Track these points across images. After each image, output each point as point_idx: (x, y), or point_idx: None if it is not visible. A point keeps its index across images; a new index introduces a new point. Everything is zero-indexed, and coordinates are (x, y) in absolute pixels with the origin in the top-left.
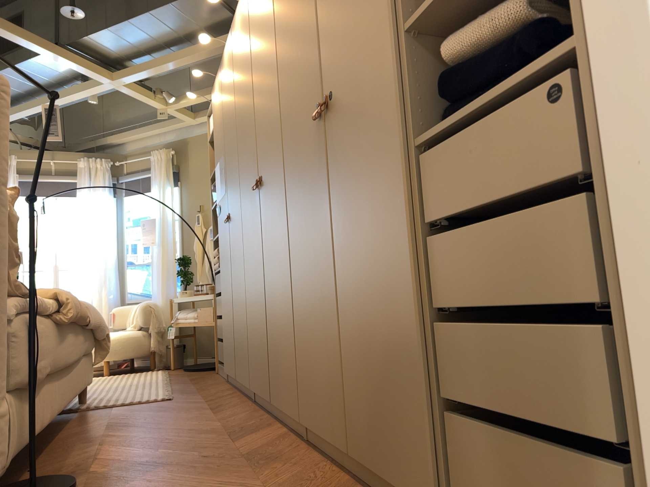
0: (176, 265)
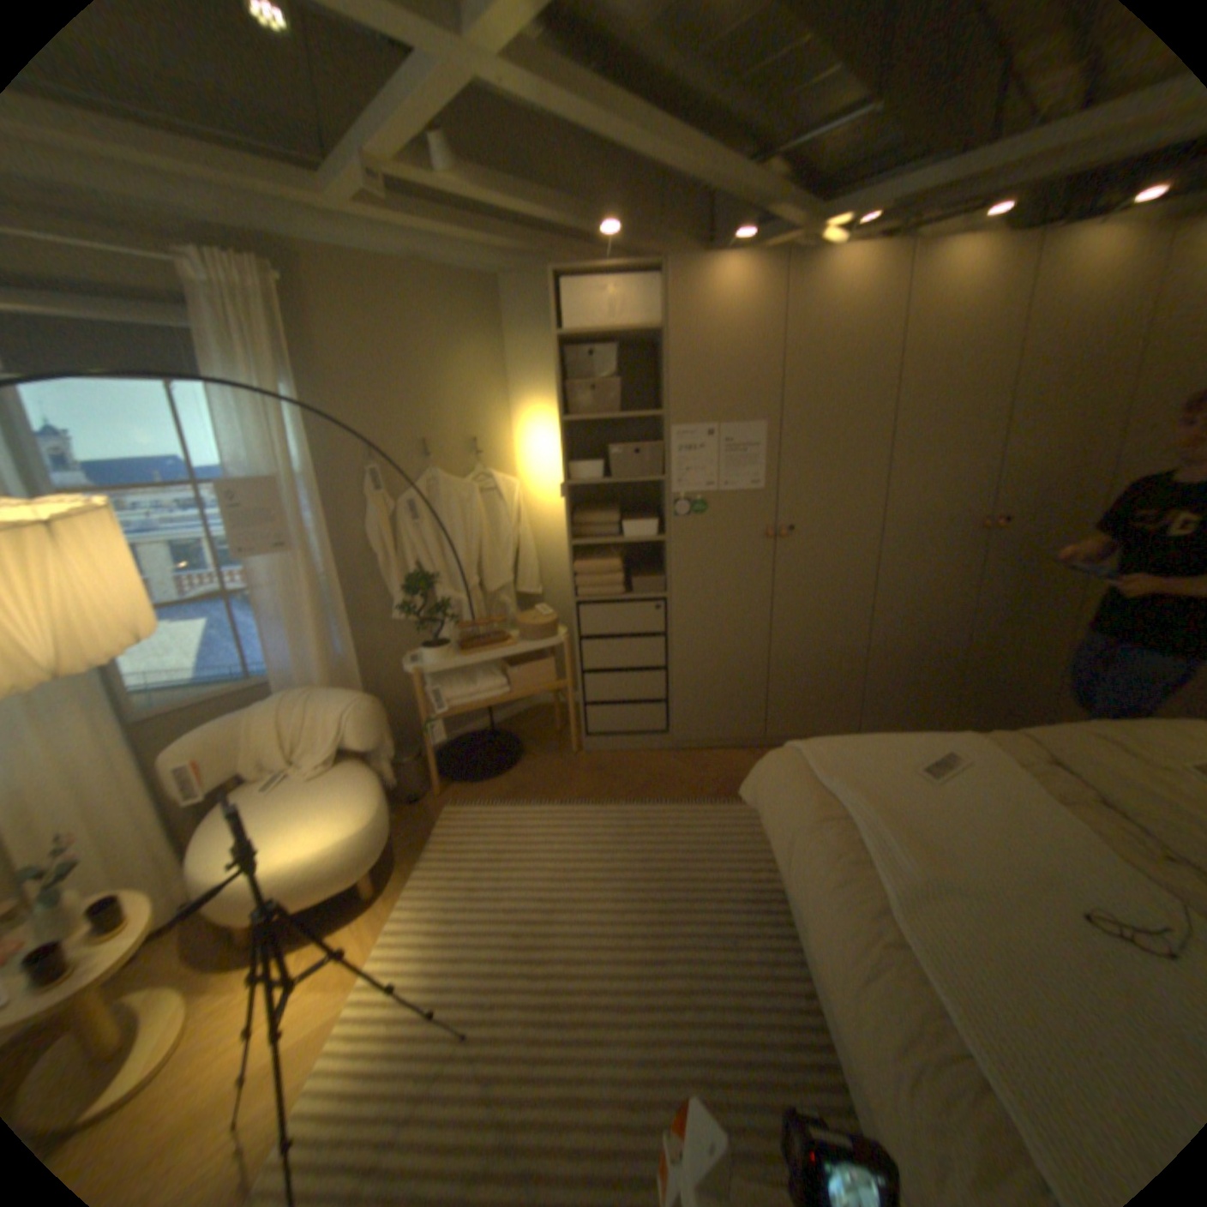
0: (320, 592)
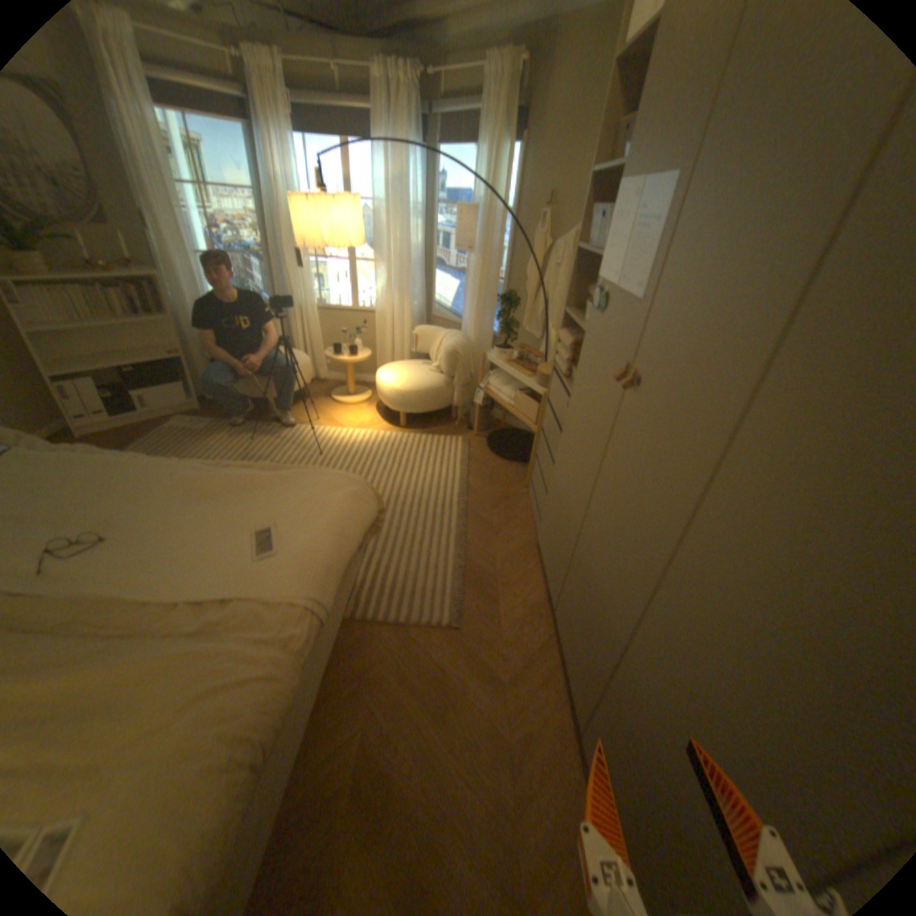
0: (492, 289)
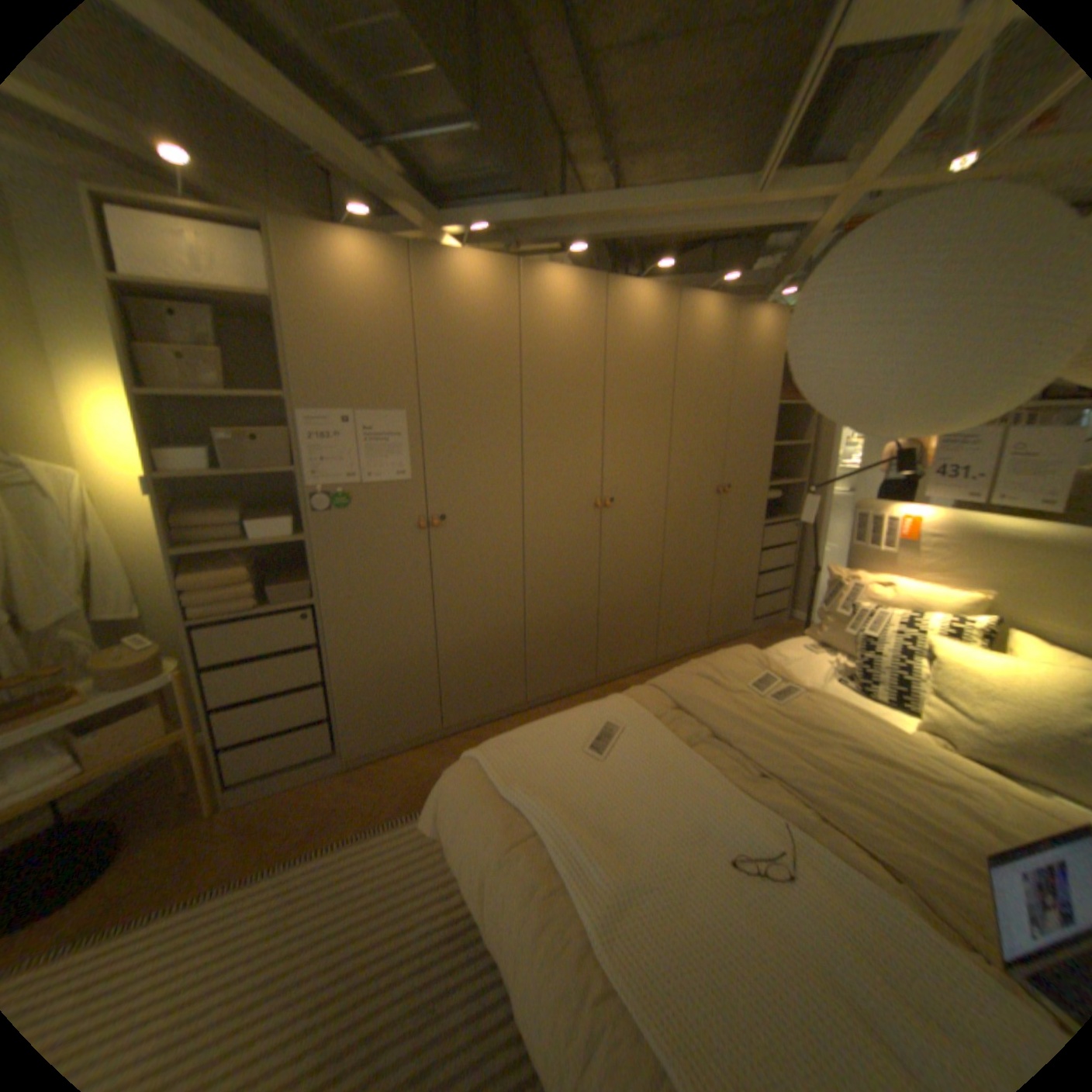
0: None
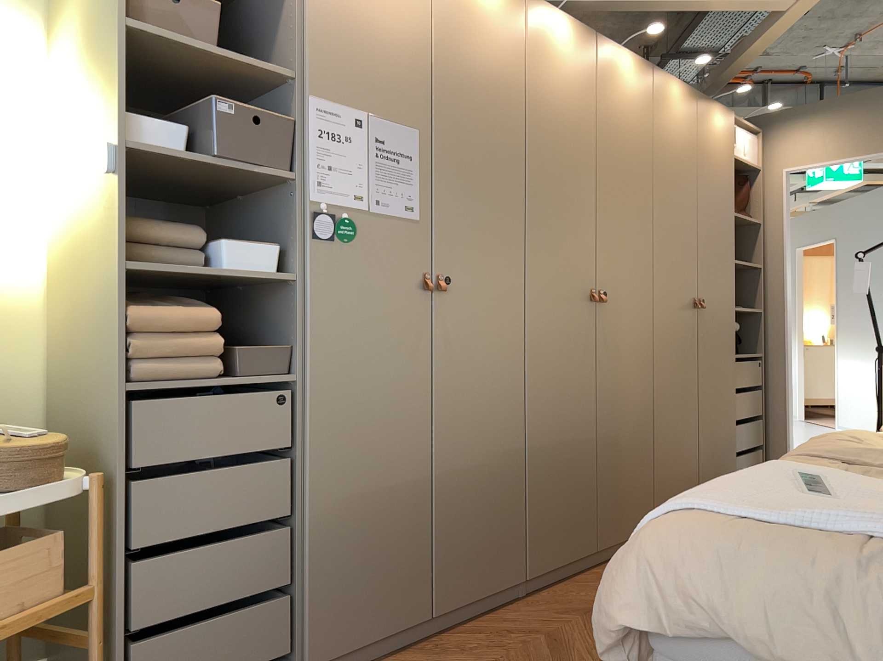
0: None
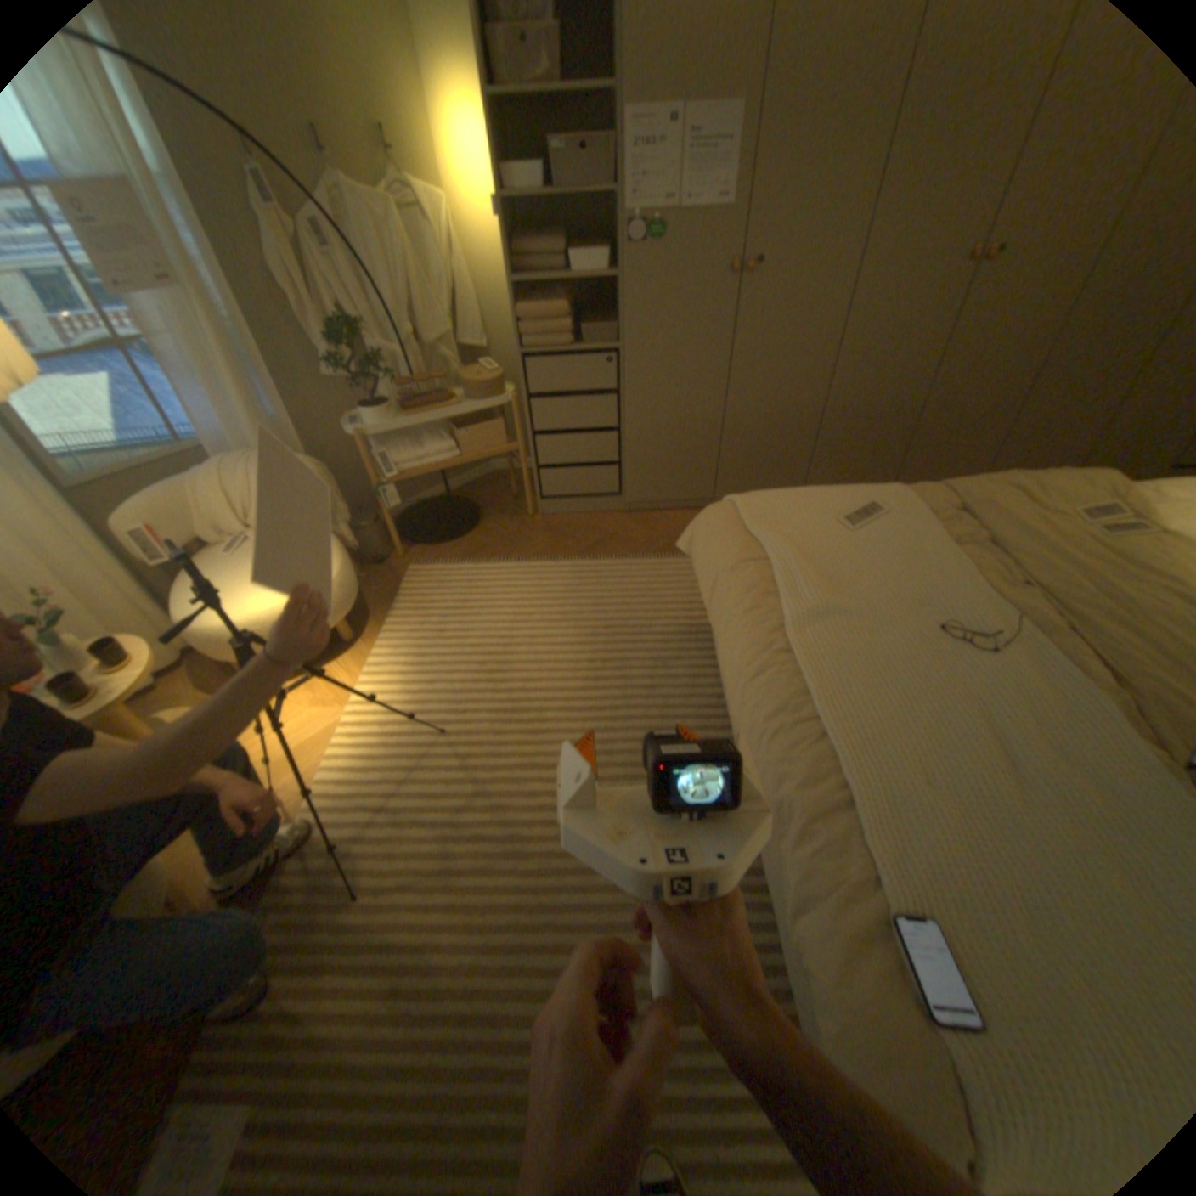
0: (231, 343)
